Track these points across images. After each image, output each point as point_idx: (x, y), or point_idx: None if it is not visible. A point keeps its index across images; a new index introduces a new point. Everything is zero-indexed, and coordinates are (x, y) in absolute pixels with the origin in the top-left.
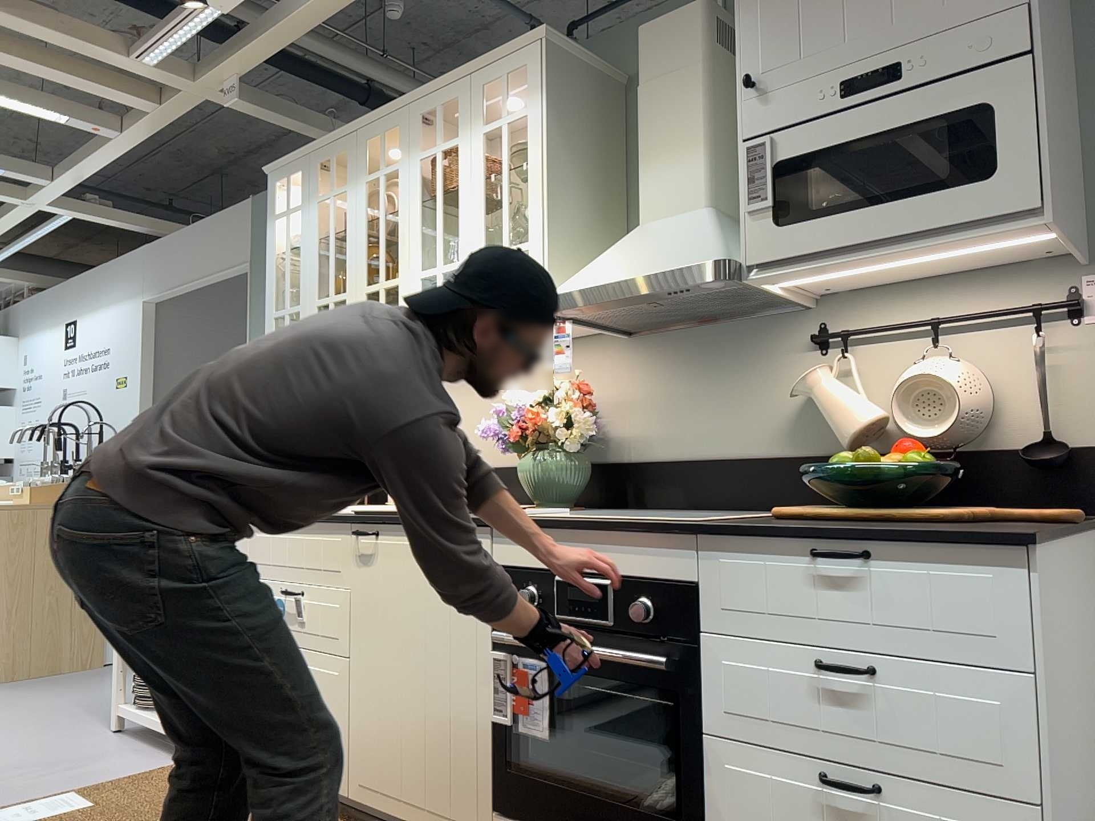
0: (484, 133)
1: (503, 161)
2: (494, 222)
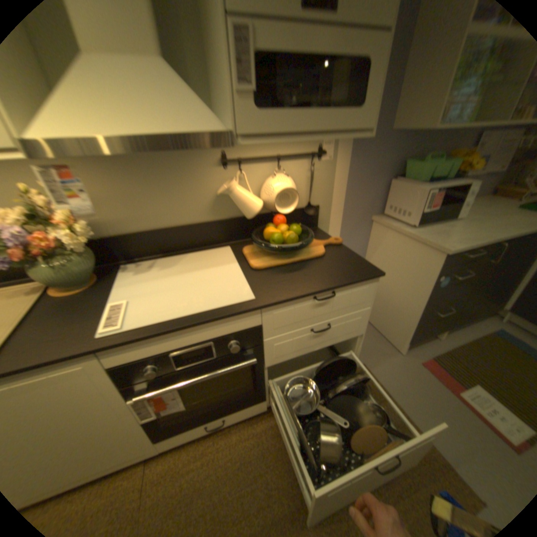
0: None
1: None
2: None
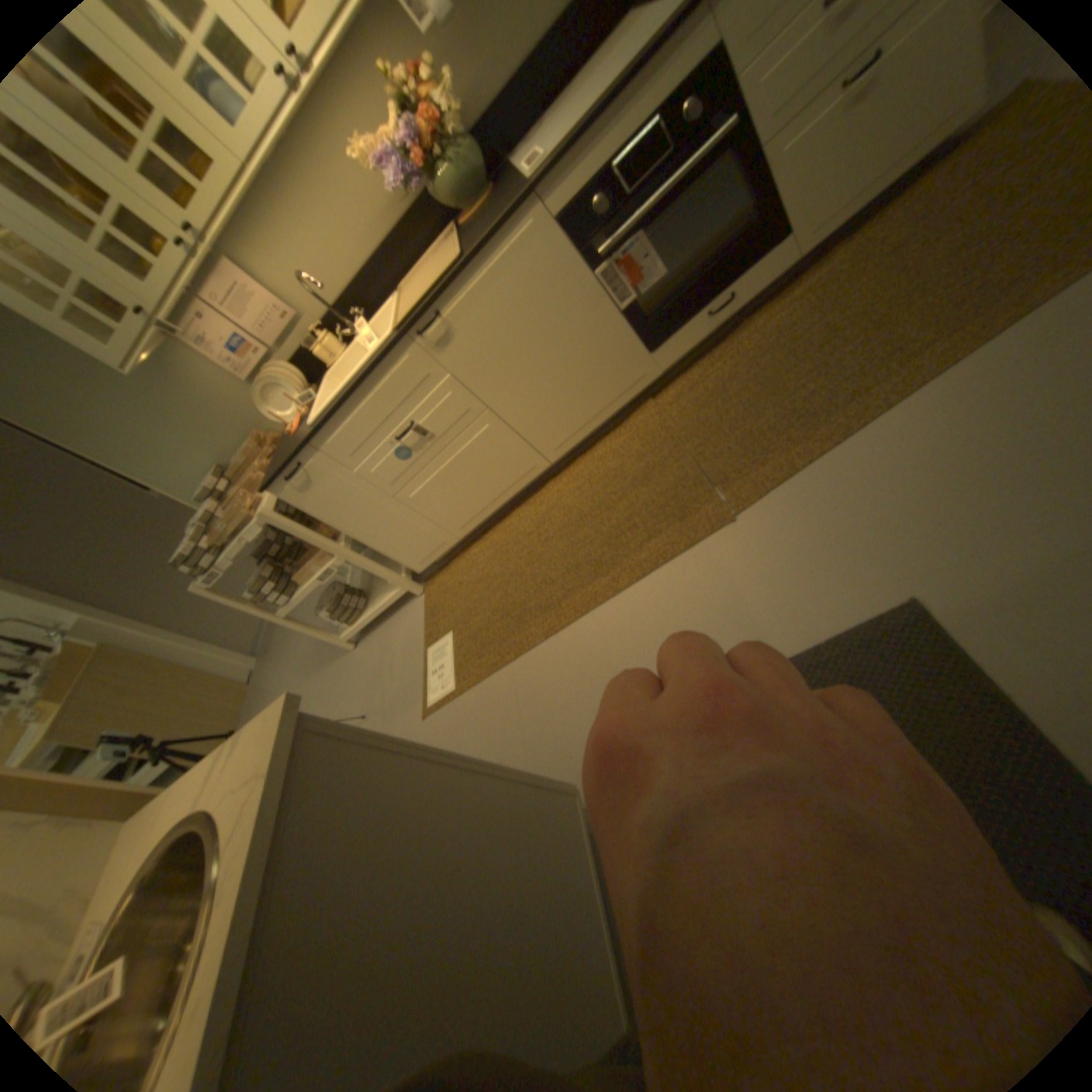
0: None
1: None
2: None
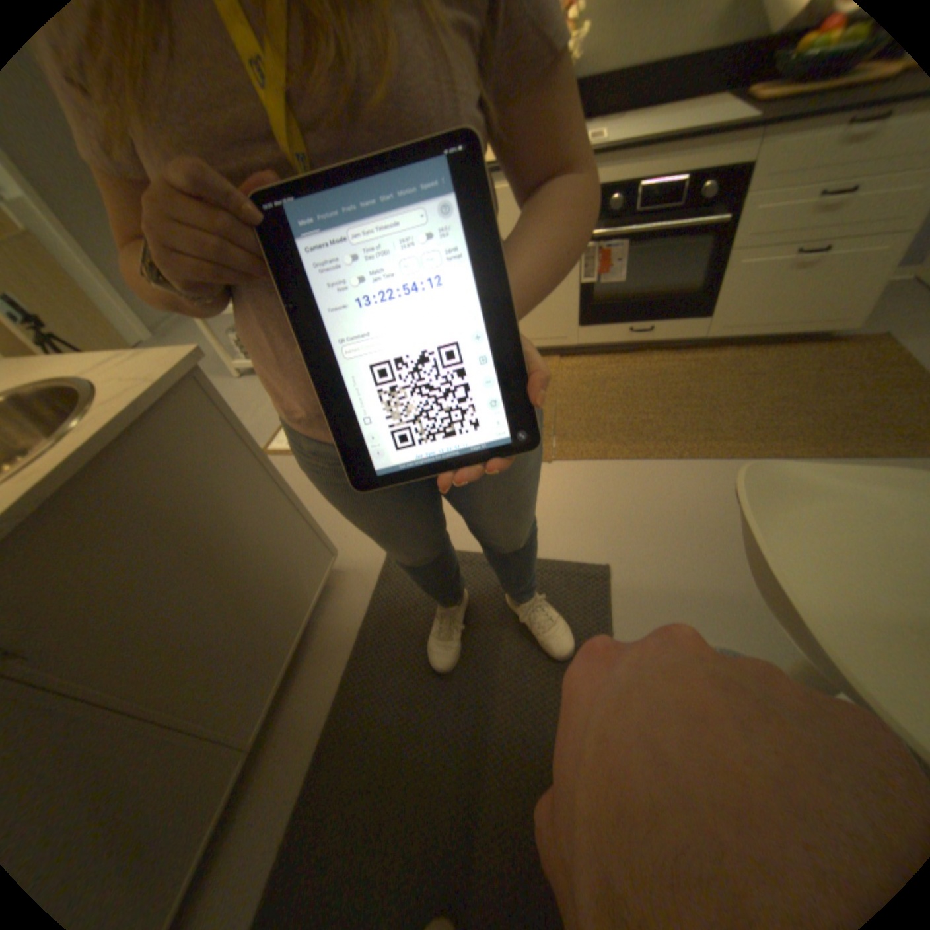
0: None
1: None
2: None
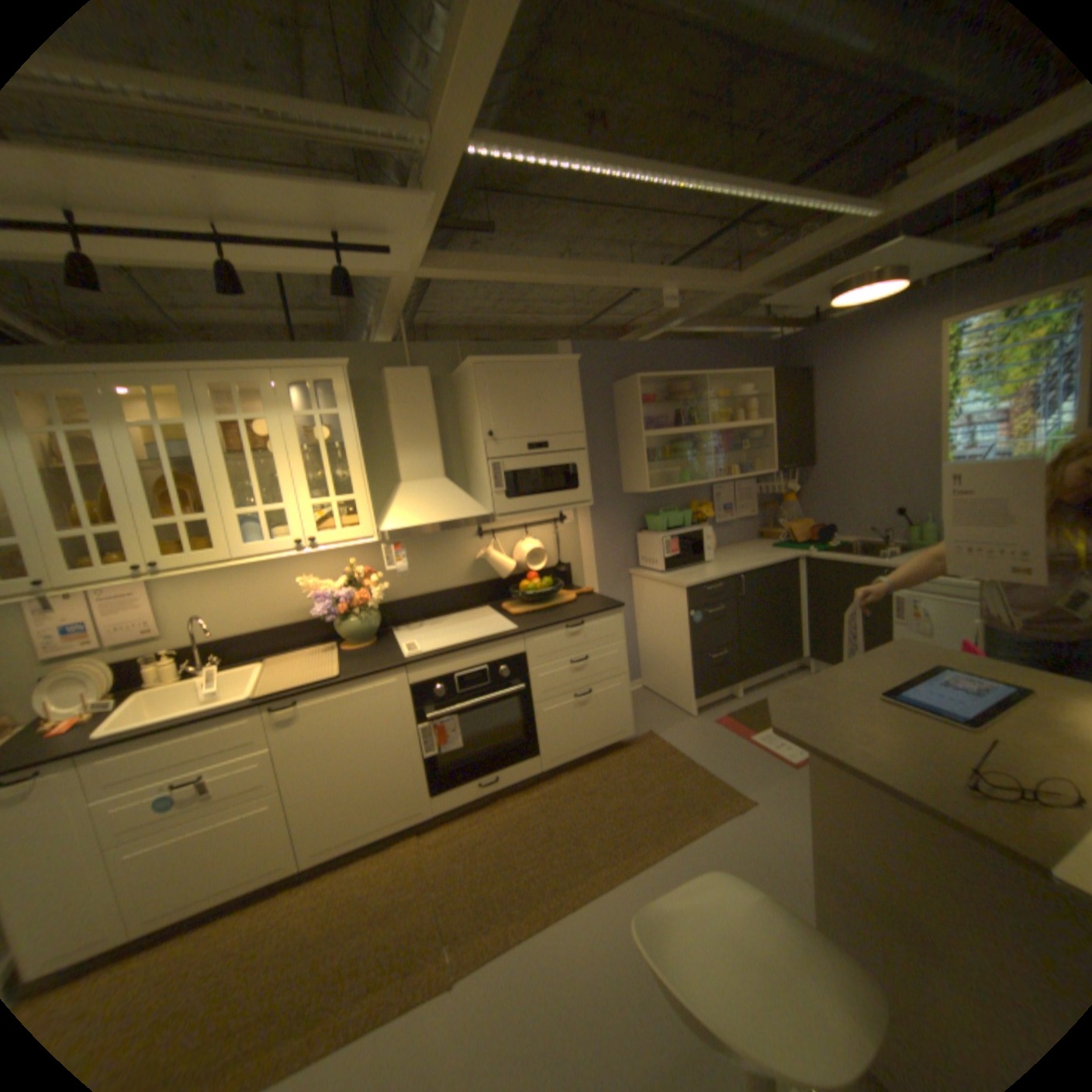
0: (297, 416)
1: (322, 440)
2: (309, 477)
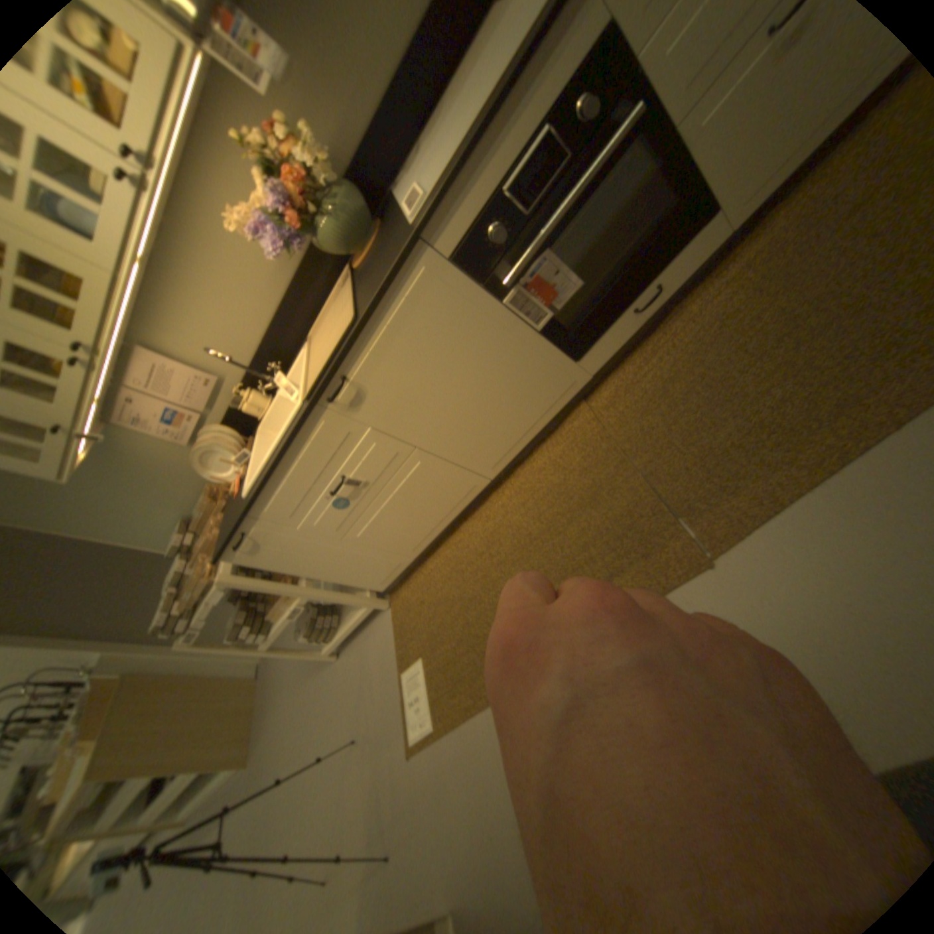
0: None
1: None
2: None
